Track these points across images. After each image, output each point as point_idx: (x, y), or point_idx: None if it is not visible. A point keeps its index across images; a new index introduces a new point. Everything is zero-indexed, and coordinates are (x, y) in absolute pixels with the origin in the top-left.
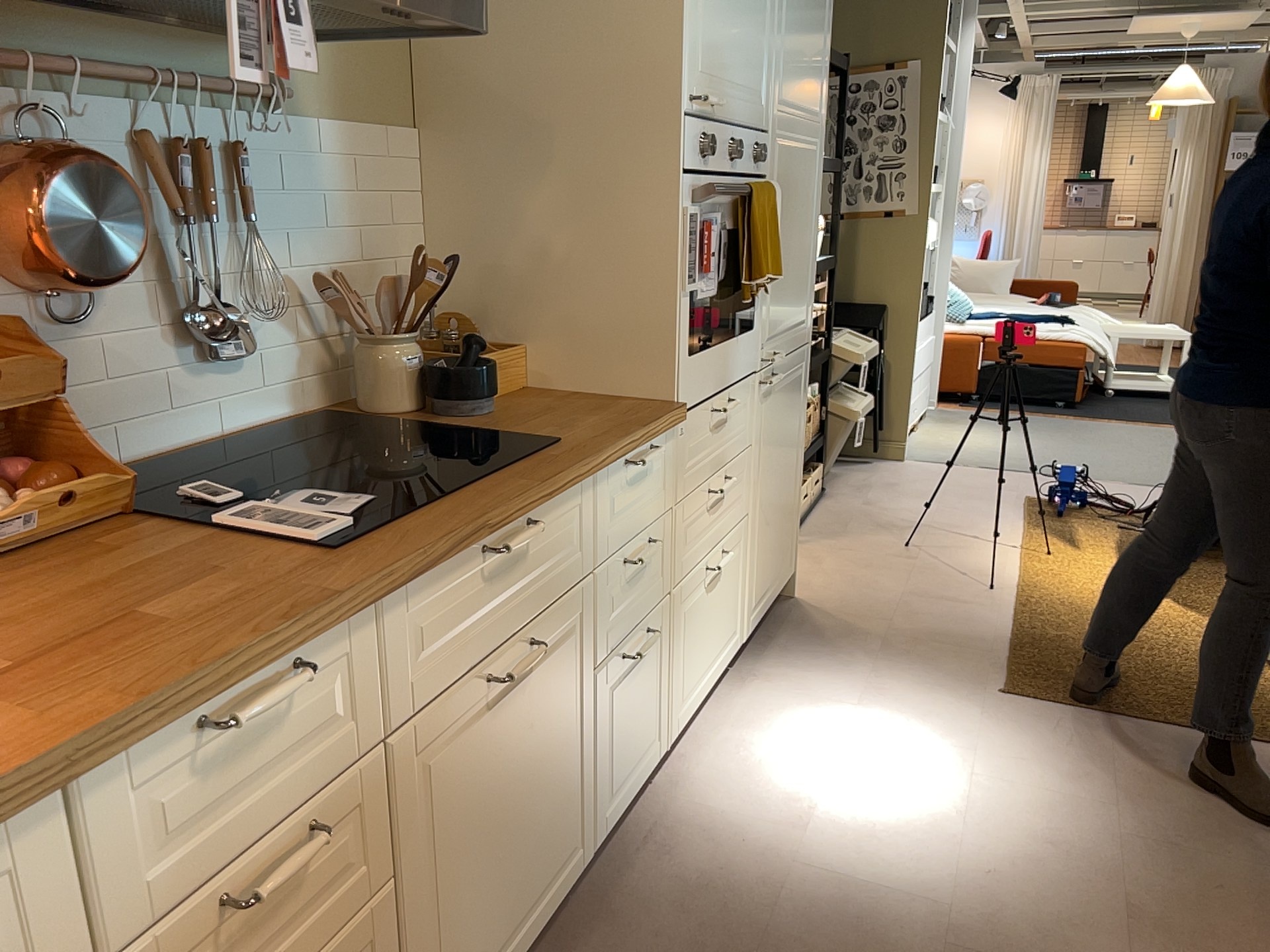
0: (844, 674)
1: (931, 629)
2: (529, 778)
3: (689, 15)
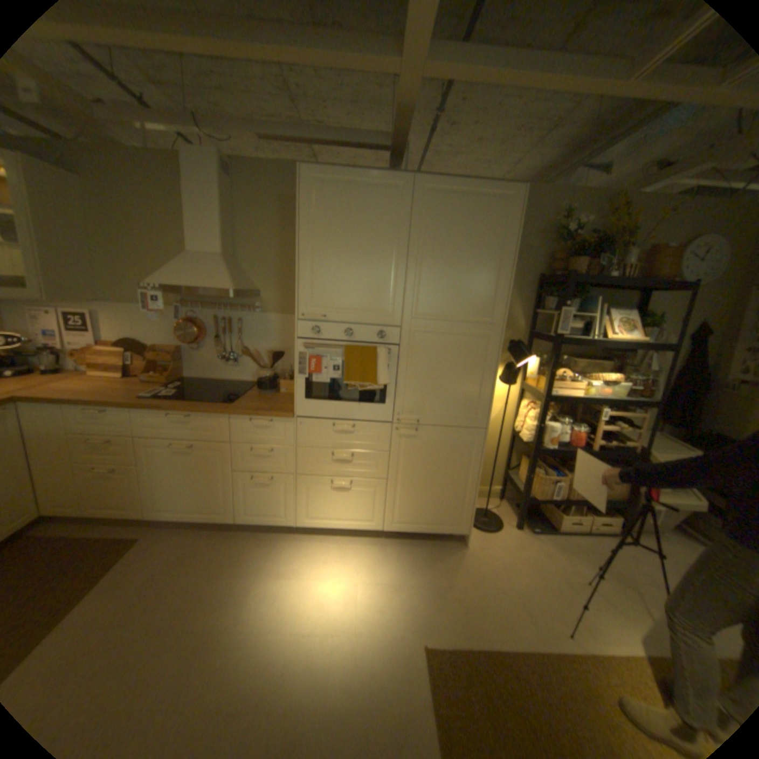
0: (402, 576)
1: (480, 609)
2: (194, 480)
3: (298, 287)
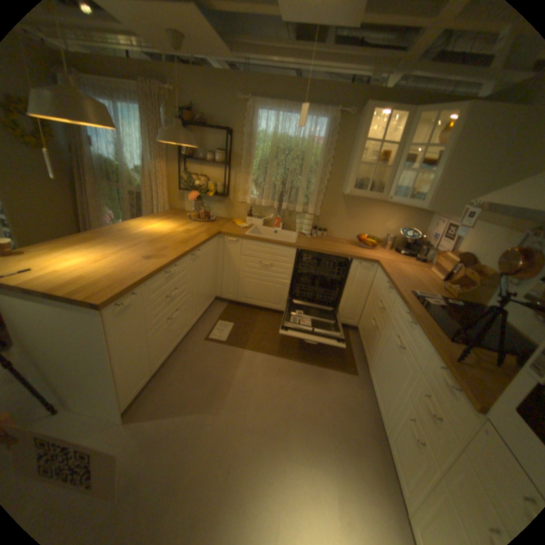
0: None
1: None
2: (392, 374)
3: None
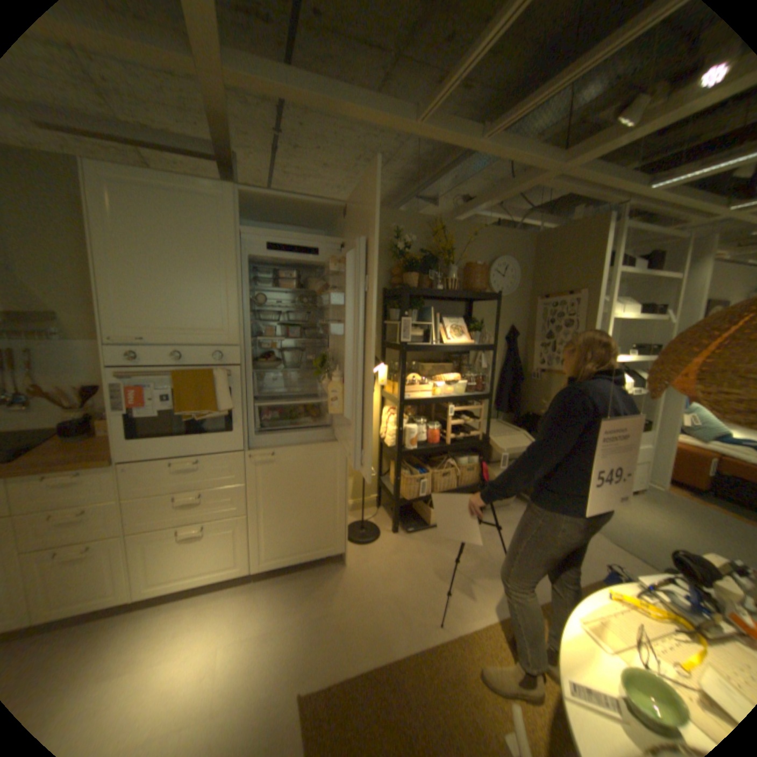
0: (273, 621)
1: (357, 628)
2: None
3: (99, 307)
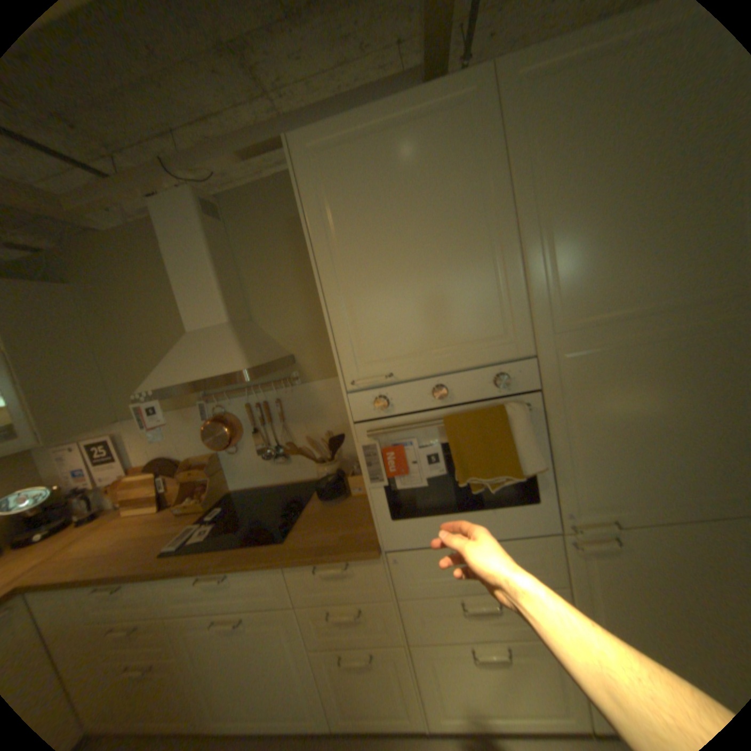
0: None
1: None
2: (255, 669)
3: (334, 338)
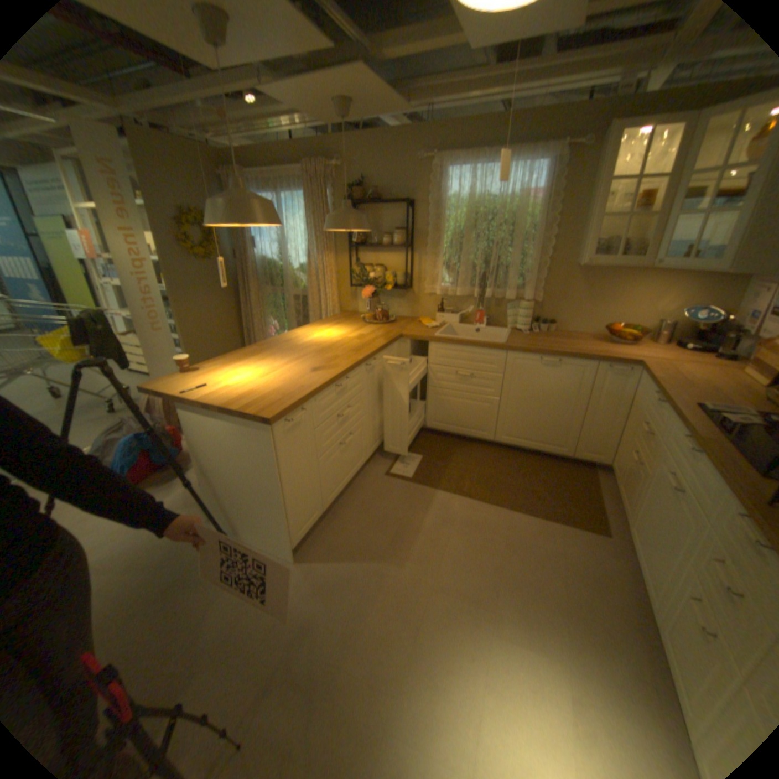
0: None
1: None
2: (665, 533)
3: None
